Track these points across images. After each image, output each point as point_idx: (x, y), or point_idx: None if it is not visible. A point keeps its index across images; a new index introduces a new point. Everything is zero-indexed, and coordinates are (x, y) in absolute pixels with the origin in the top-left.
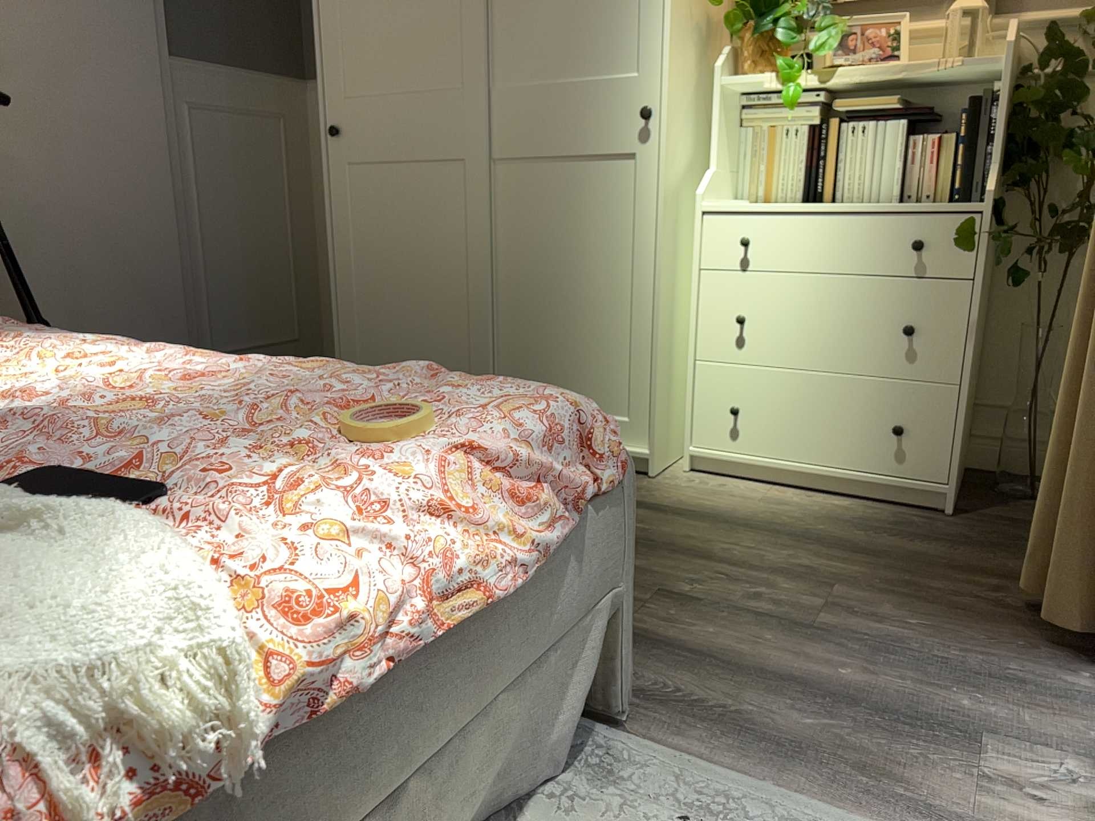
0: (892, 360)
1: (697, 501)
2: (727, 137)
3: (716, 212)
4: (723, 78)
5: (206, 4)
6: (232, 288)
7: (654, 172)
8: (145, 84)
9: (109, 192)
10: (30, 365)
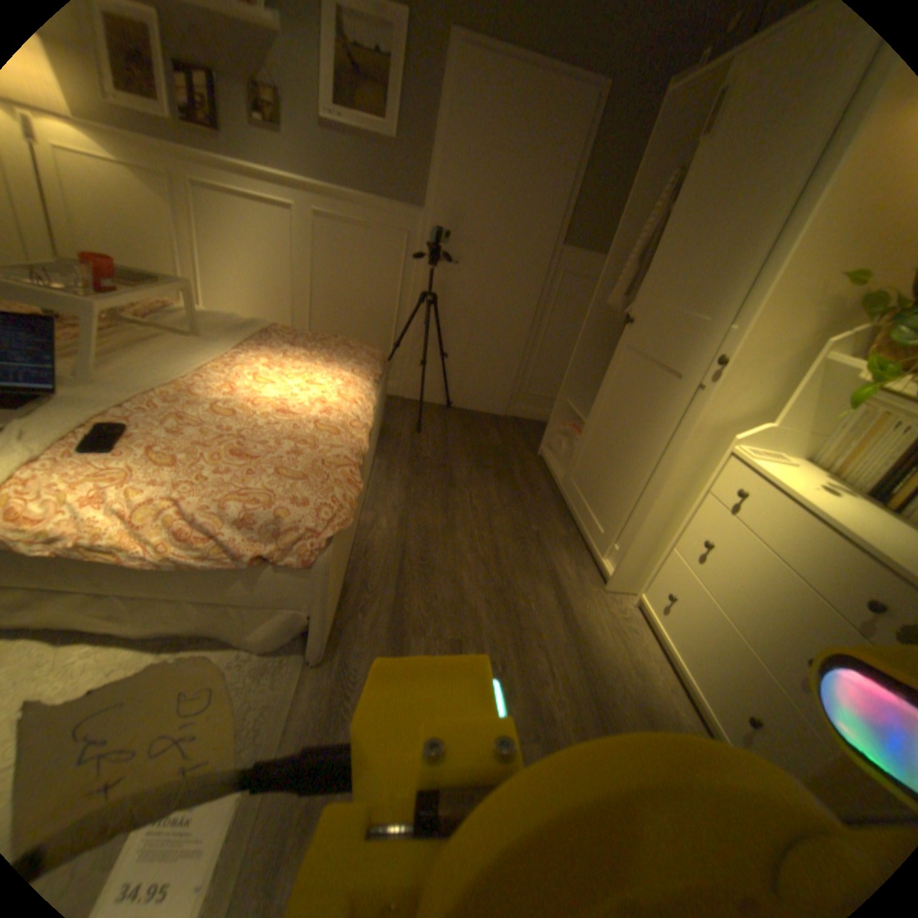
0: (790, 671)
1: (597, 623)
2: (819, 404)
3: (741, 458)
4: (833, 353)
5: (597, 215)
6: (547, 366)
7: (708, 406)
8: (539, 255)
9: (500, 305)
10: (299, 376)
